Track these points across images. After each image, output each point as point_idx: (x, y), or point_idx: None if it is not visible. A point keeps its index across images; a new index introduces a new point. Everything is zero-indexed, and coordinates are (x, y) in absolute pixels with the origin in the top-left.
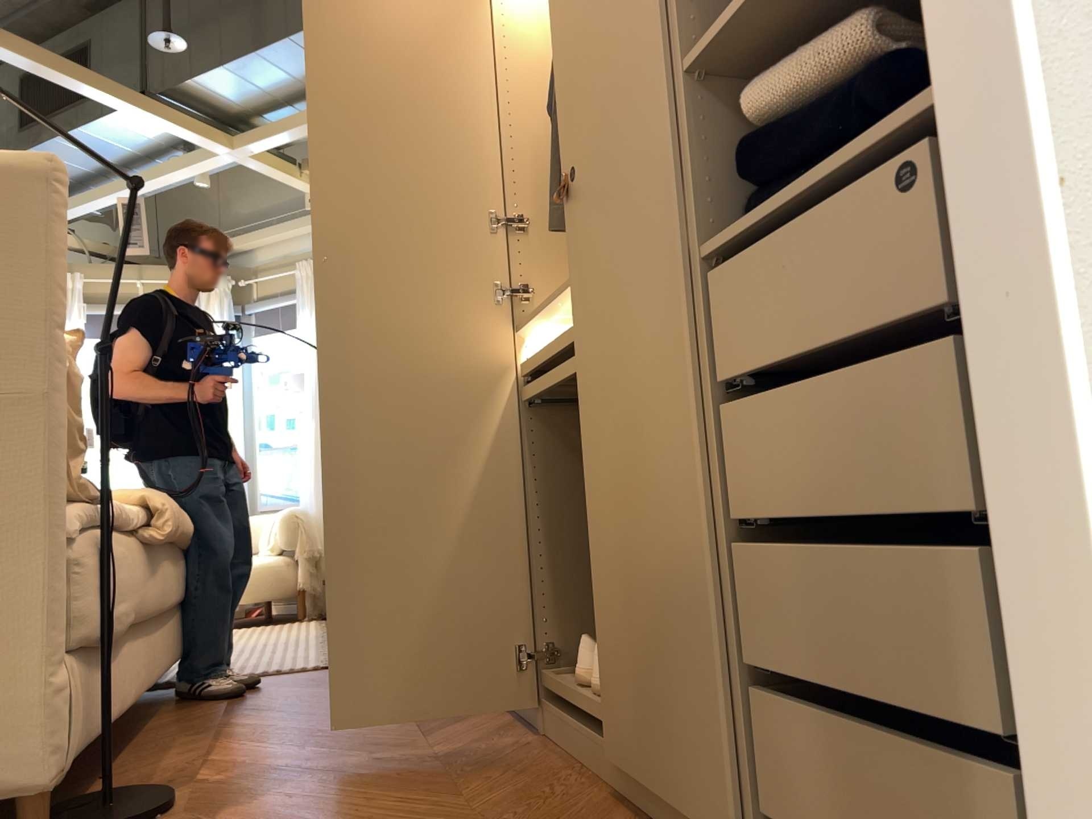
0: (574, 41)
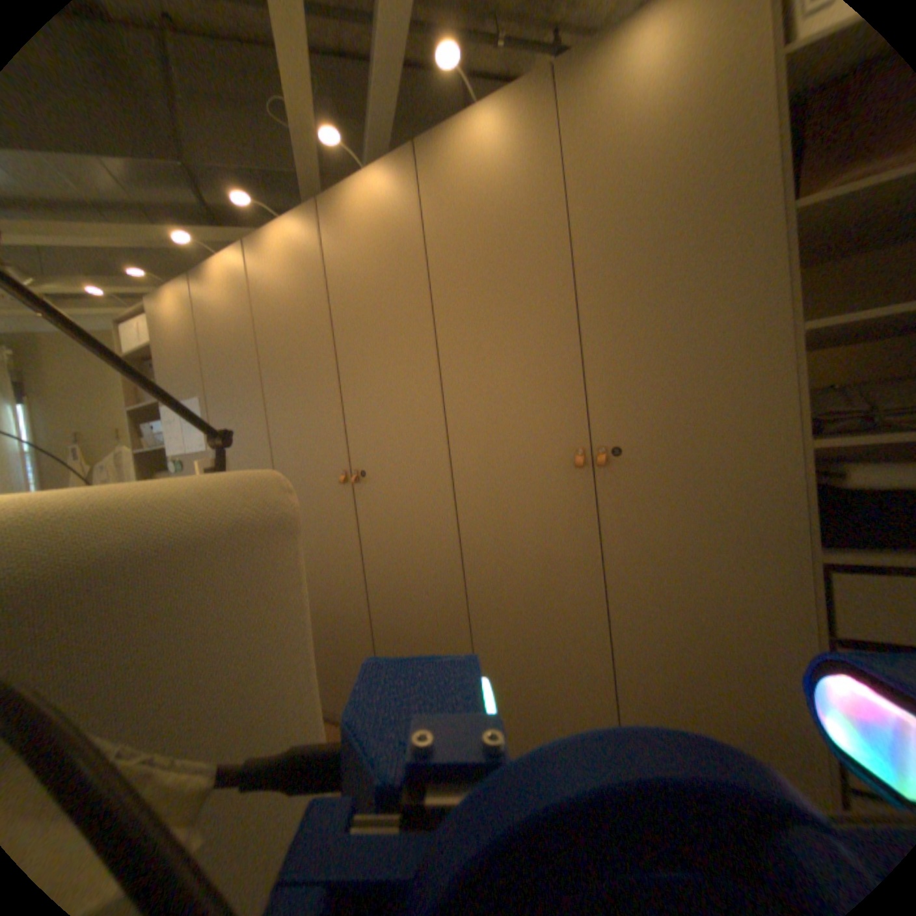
0: (608, 359)
